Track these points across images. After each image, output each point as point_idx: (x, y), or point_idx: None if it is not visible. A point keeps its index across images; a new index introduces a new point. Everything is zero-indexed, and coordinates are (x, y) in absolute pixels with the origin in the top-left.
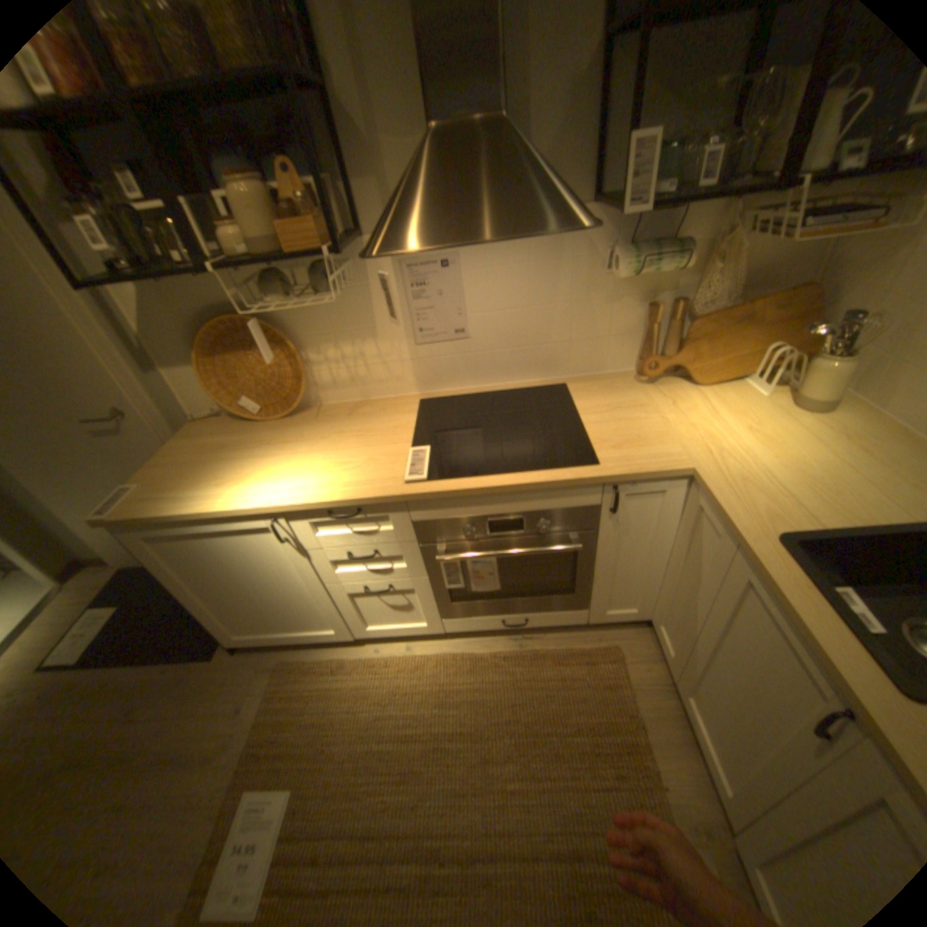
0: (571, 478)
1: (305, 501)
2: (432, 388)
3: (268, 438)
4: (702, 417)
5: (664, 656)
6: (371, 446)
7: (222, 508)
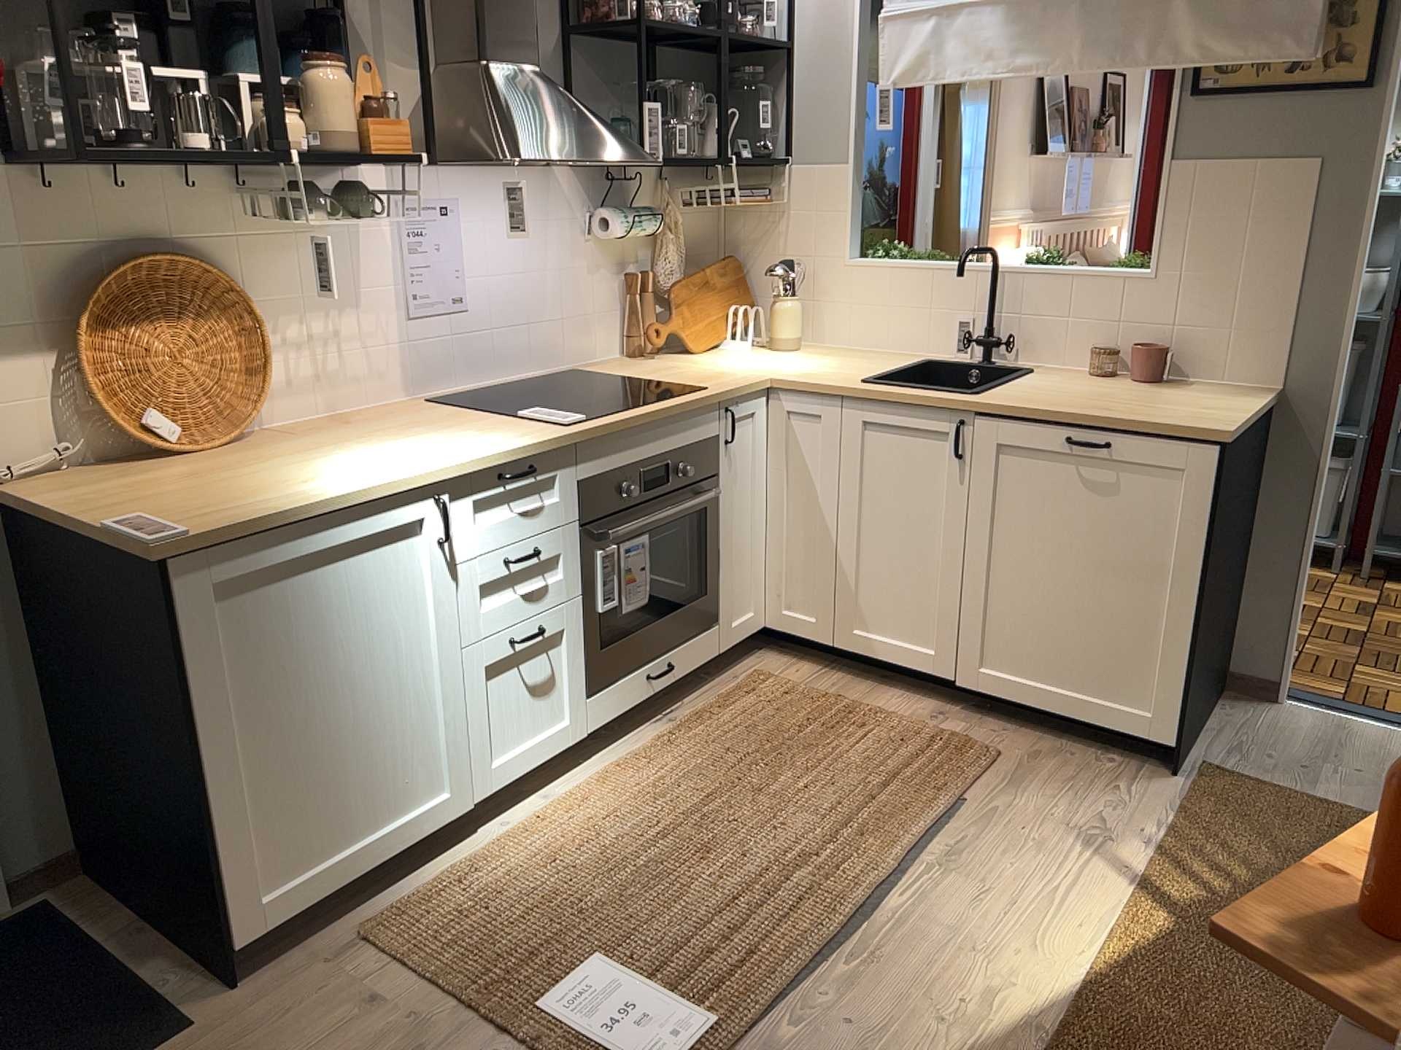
0: (703, 396)
1: (481, 456)
2: (424, 390)
3: (263, 457)
4: (730, 363)
5: (808, 636)
6: (456, 427)
7: (377, 484)
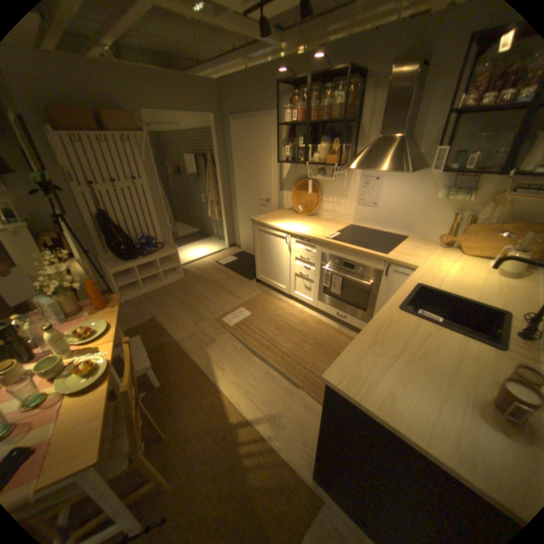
0: (373, 254)
1: (296, 232)
2: (357, 223)
3: (298, 218)
4: (448, 260)
5: None
6: (323, 229)
7: (277, 226)
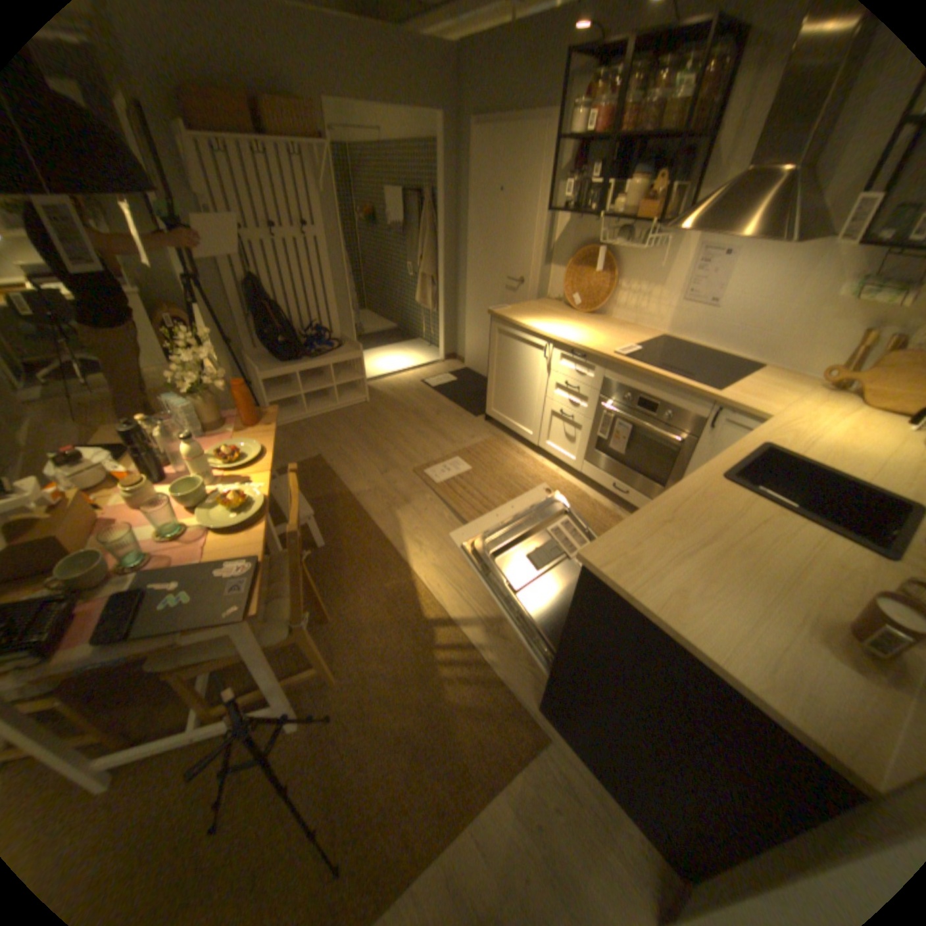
0: (695, 388)
1: (565, 339)
2: (677, 333)
3: (571, 317)
4: (832, 413)
5: None
6: (614, 338)
7: (533, 327)
